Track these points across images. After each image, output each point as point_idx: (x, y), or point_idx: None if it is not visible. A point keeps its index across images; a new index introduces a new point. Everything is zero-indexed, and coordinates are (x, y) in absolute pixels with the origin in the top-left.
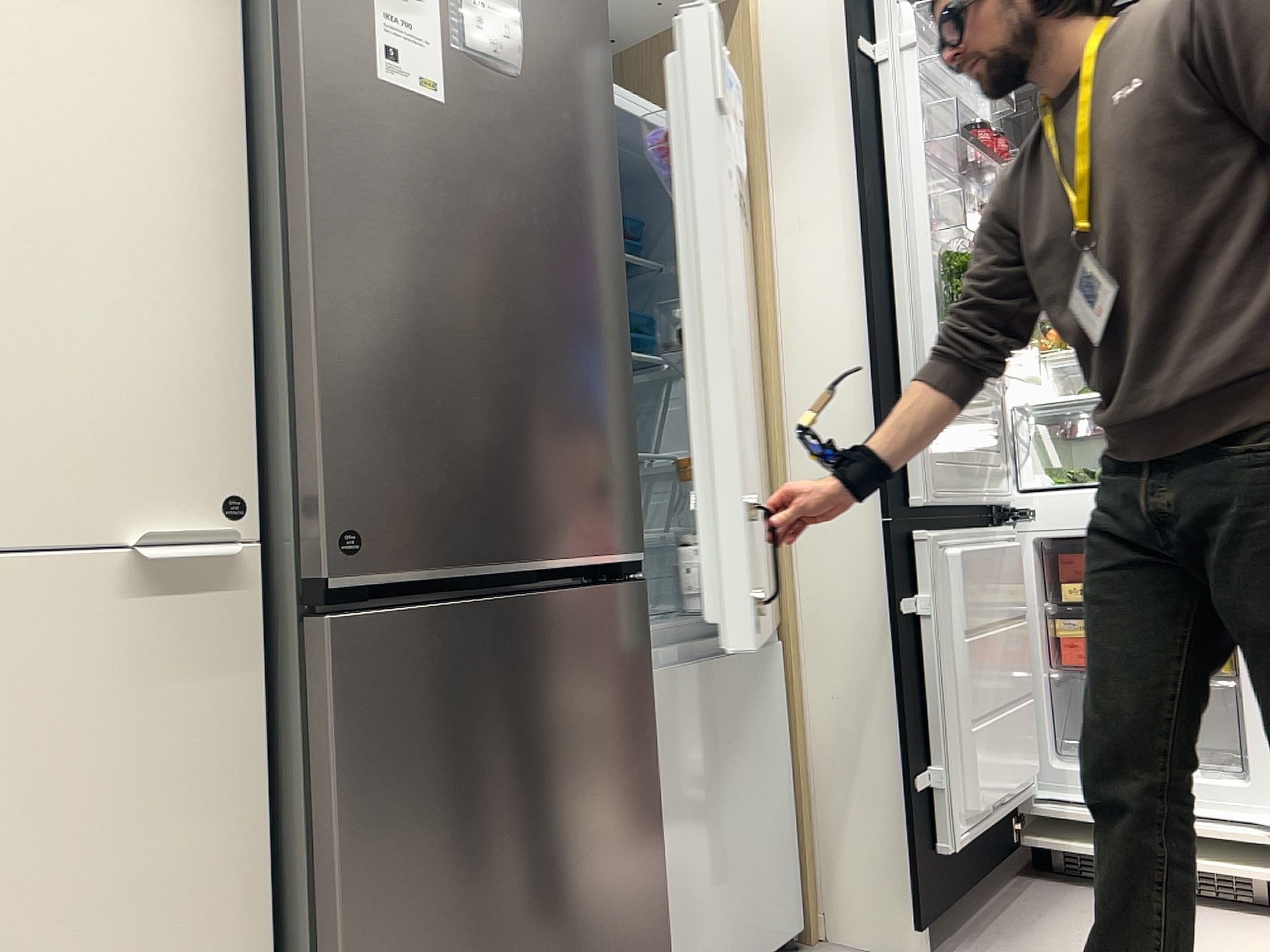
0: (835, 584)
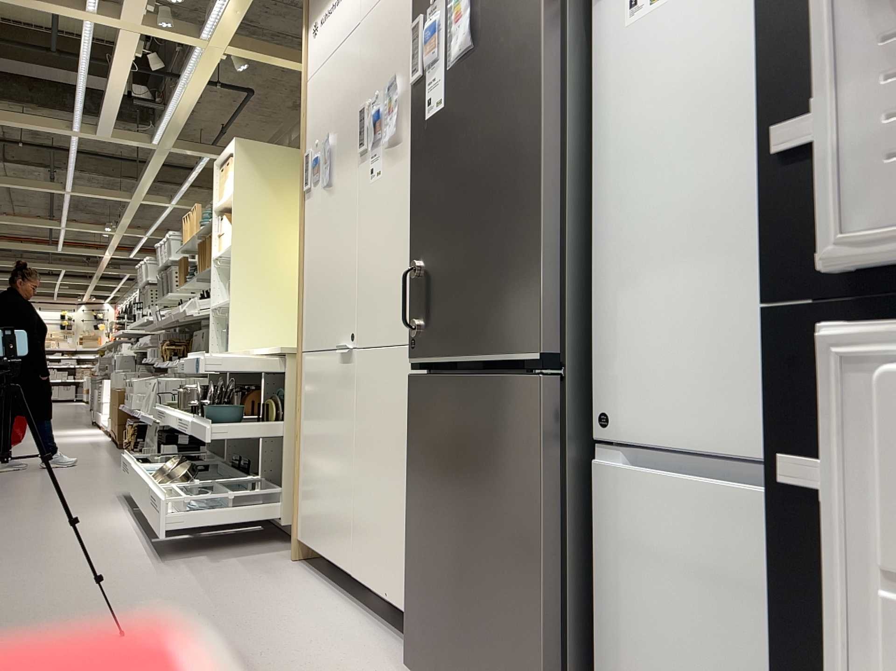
0: None
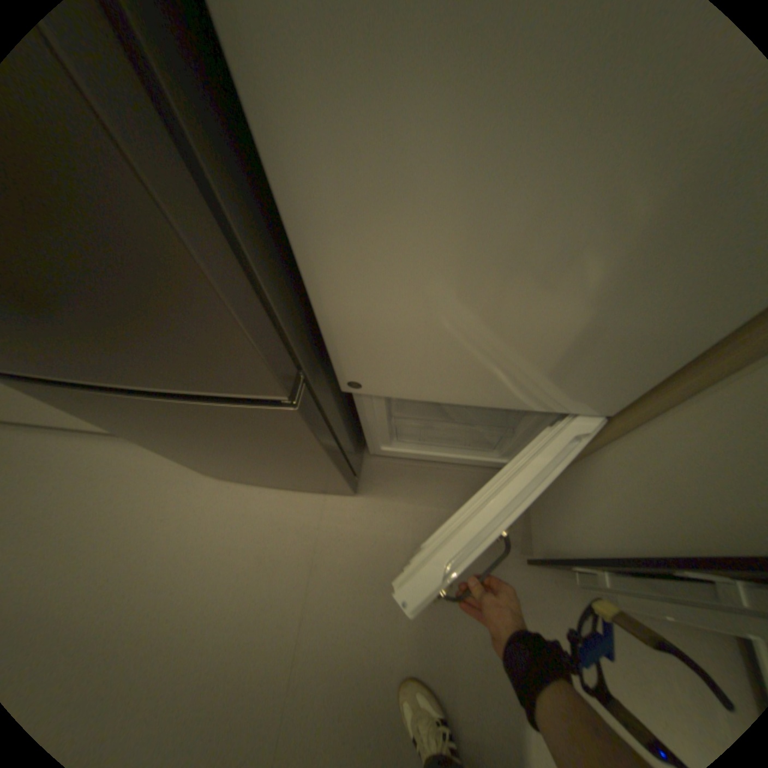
0: (691, 457)
